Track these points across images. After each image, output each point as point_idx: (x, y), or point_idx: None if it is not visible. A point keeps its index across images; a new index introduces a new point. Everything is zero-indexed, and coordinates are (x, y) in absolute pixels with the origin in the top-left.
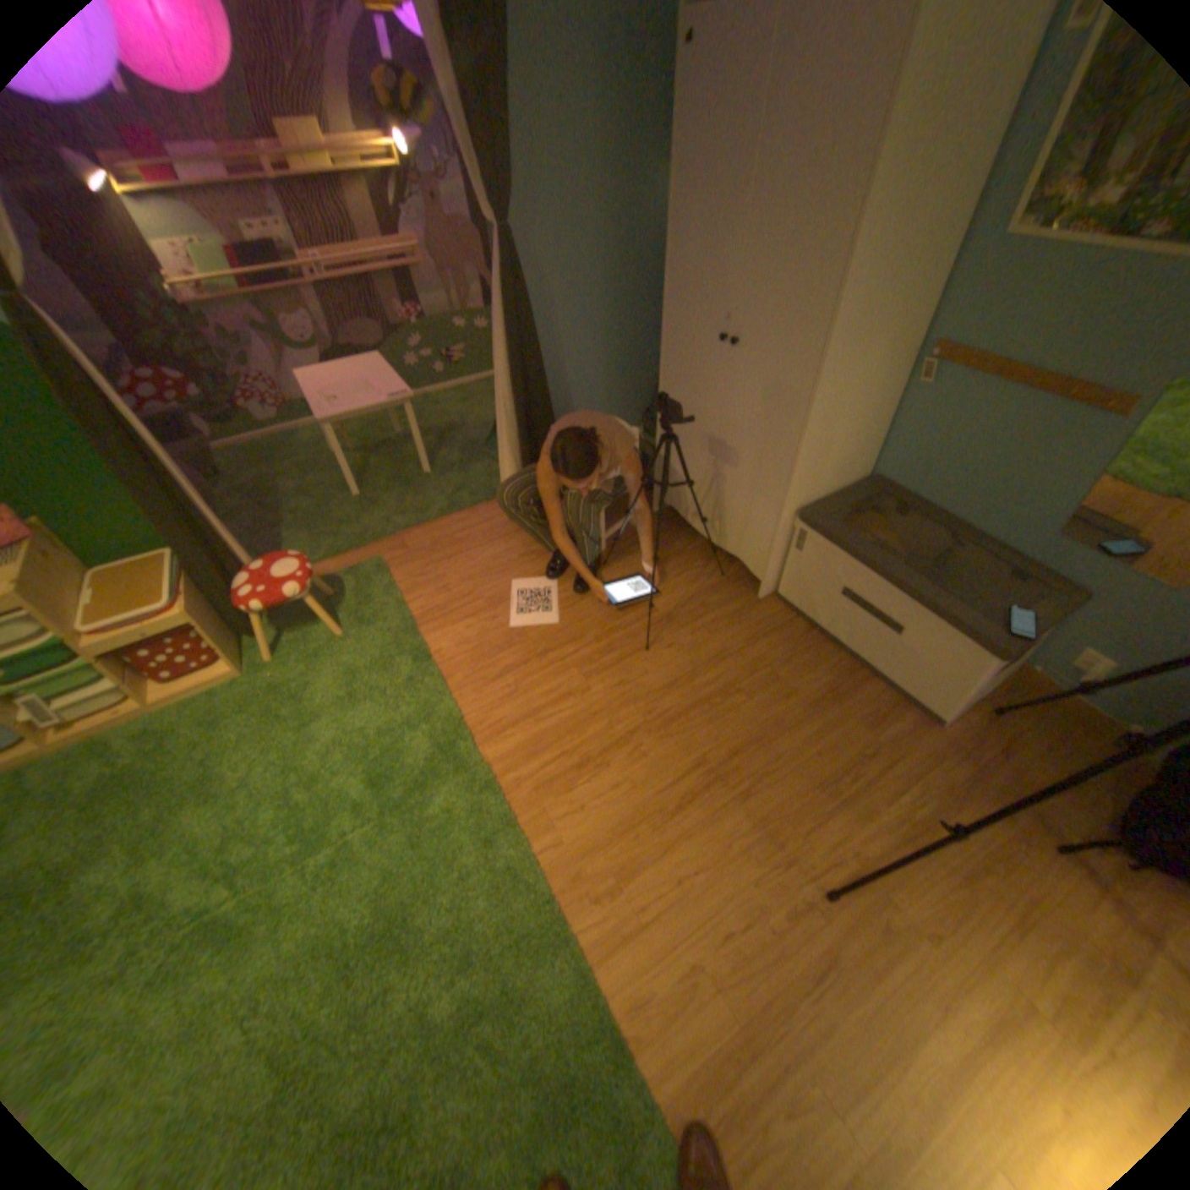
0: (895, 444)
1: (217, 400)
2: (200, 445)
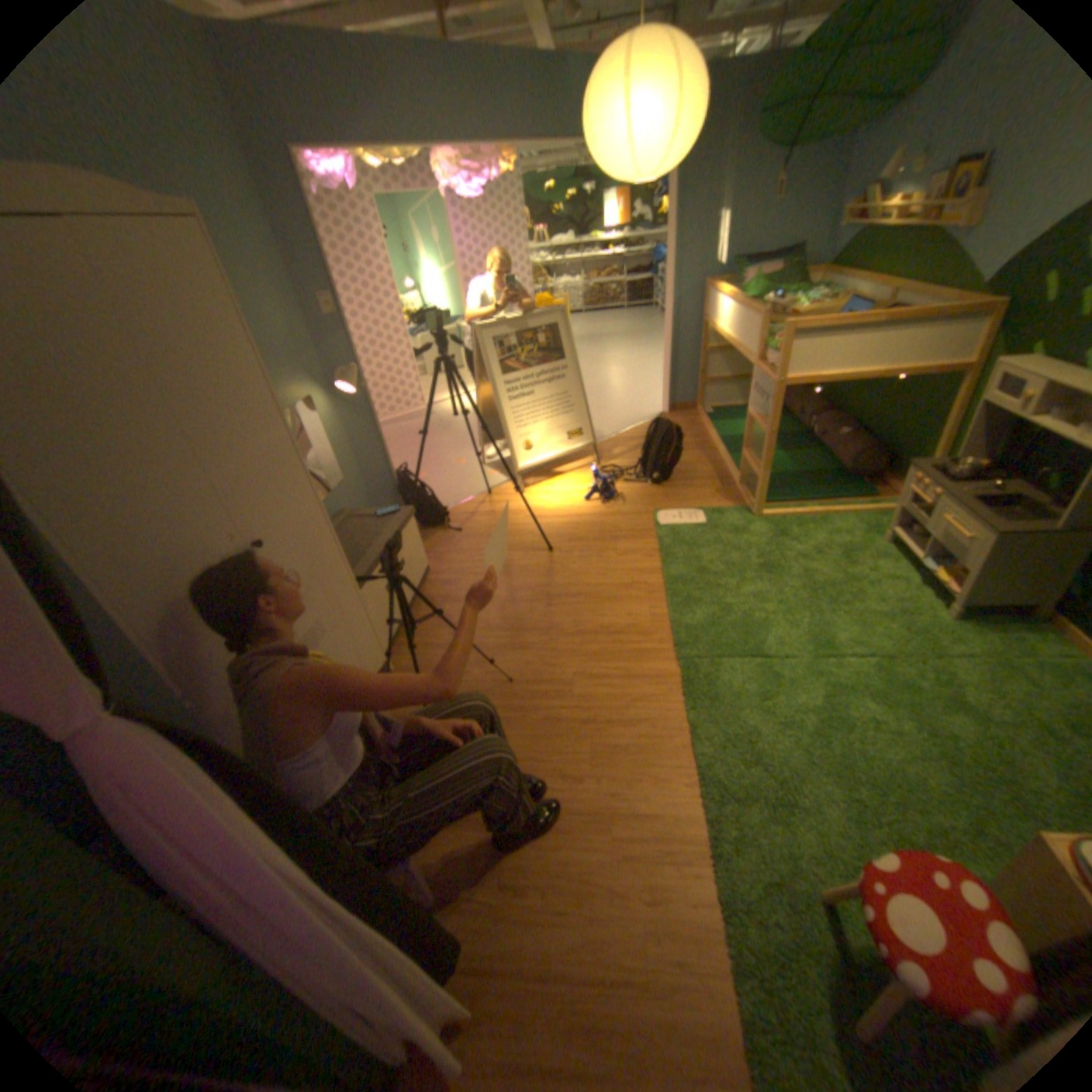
0: None
1: None
2: None
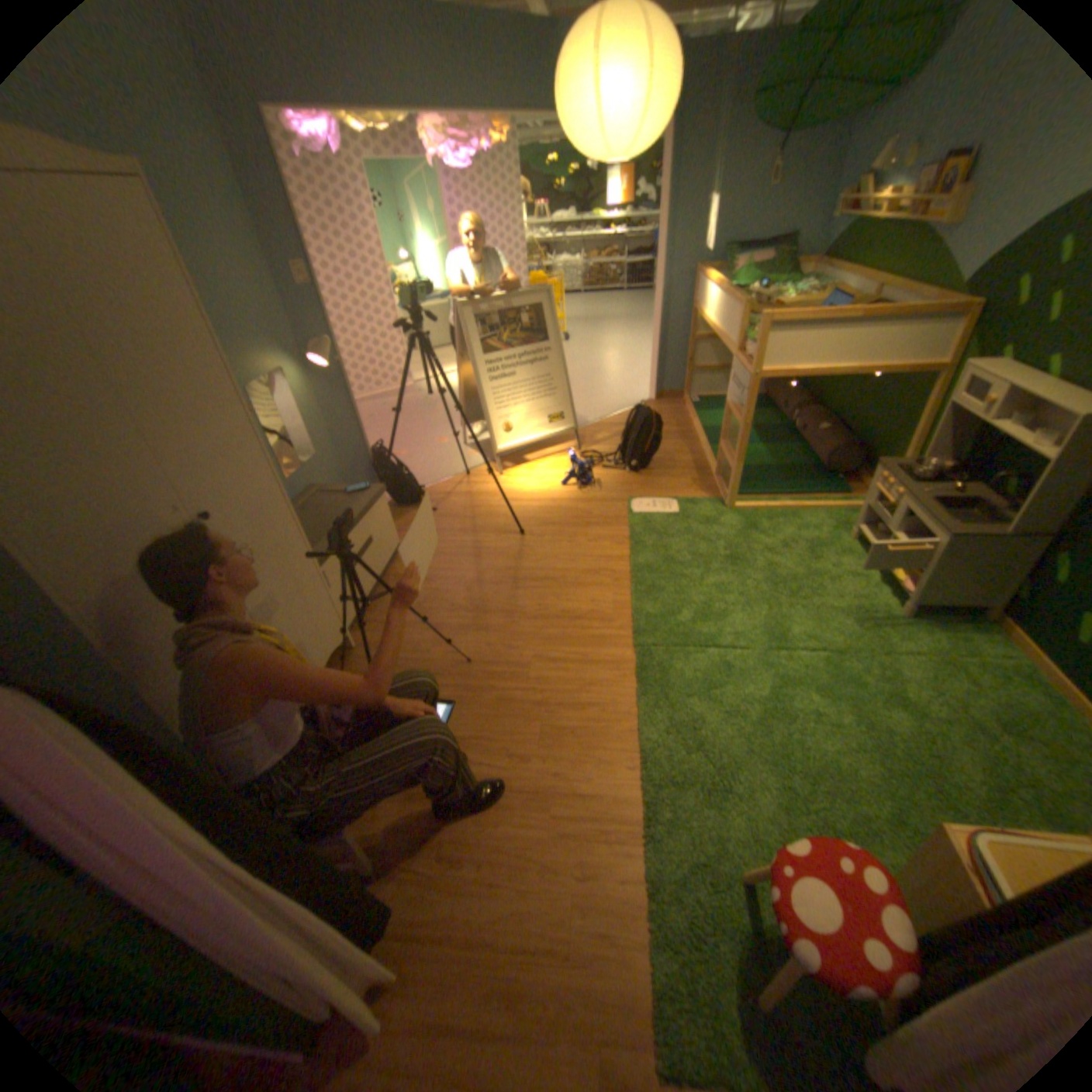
0: None
1: None
2: None
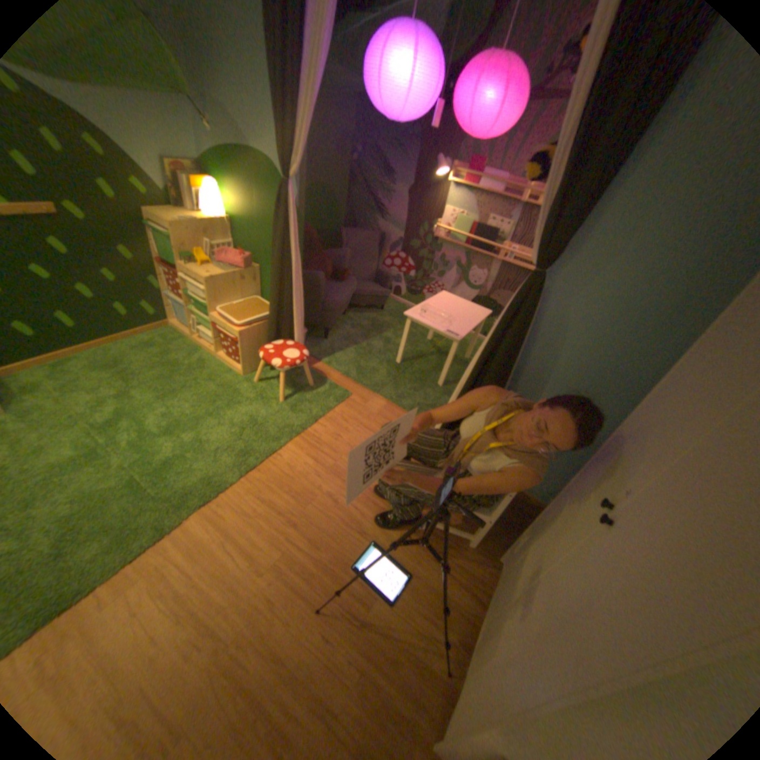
0: None
1: (417, 284)
2: (383, 294)
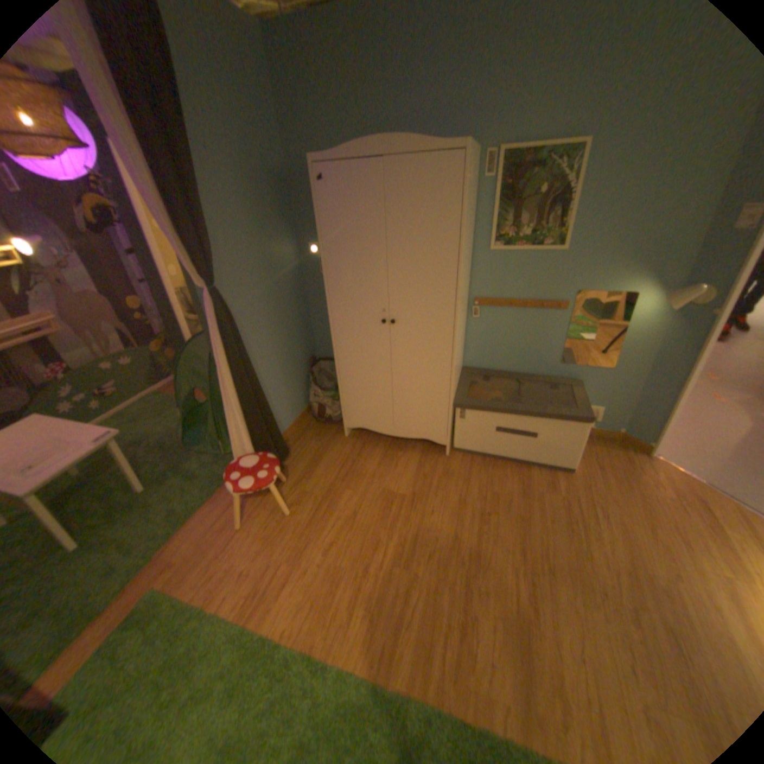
0: (469, 347)
1: None
2: None
